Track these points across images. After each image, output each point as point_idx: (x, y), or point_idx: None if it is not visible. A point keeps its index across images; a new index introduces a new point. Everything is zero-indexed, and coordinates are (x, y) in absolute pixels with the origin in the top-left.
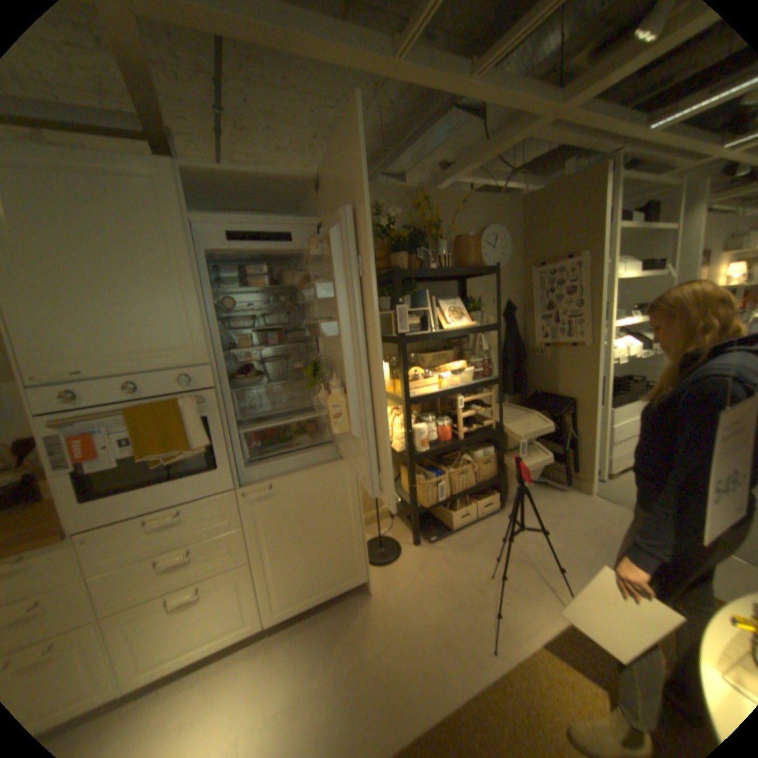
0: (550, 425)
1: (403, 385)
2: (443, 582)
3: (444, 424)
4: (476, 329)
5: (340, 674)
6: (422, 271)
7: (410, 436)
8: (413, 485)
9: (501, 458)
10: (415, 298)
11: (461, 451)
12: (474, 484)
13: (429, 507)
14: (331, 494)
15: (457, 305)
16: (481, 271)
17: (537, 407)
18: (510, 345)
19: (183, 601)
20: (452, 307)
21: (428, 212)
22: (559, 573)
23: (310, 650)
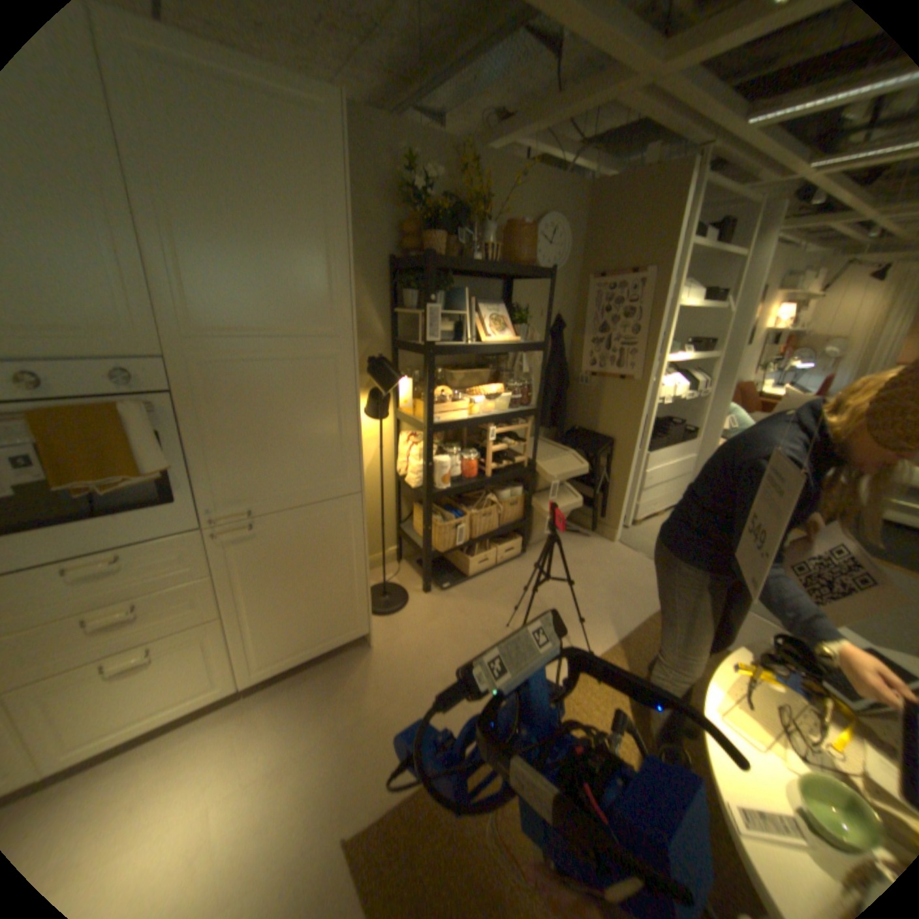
0: (585, 466)
1: (426, 407)
2: (453, 632)
3: (470, 459)
4: (520, 347)
5: (333, 733)
6: (463, 262)
7: (430, 470)
8: (428, 527)
9: (528, 499)
10: (450, 297)
11: (485, 490)
12: (497, 527)
13: (445, 551)
14: (330, 536)
15: (500, 313)
16: (533, 273)
17: (572, 445)
18: (553, 370)
19: (128, 666)
20: (495, 315)
21: (477, 180)
22: (574, 620)
23: (297, 710)
